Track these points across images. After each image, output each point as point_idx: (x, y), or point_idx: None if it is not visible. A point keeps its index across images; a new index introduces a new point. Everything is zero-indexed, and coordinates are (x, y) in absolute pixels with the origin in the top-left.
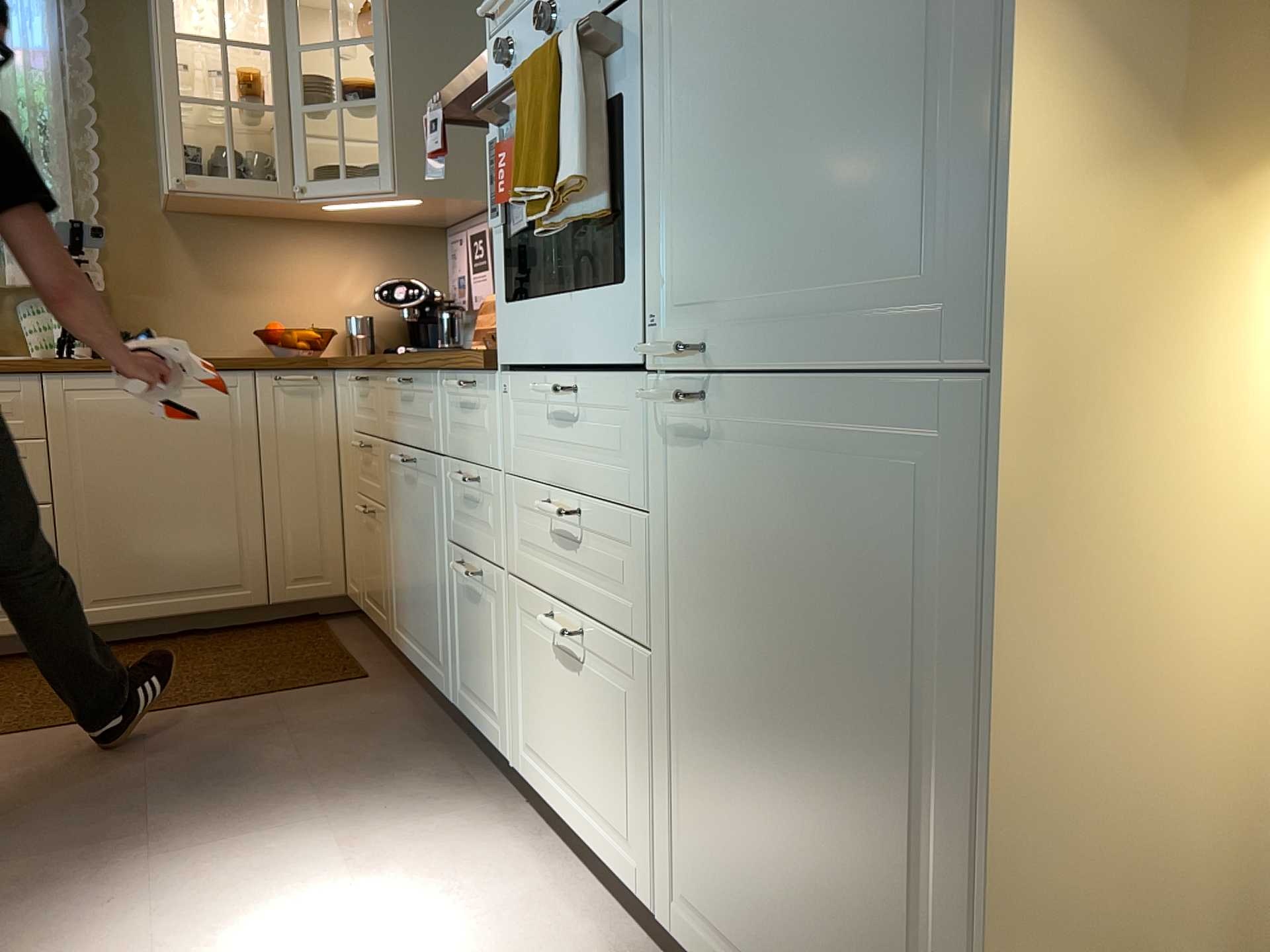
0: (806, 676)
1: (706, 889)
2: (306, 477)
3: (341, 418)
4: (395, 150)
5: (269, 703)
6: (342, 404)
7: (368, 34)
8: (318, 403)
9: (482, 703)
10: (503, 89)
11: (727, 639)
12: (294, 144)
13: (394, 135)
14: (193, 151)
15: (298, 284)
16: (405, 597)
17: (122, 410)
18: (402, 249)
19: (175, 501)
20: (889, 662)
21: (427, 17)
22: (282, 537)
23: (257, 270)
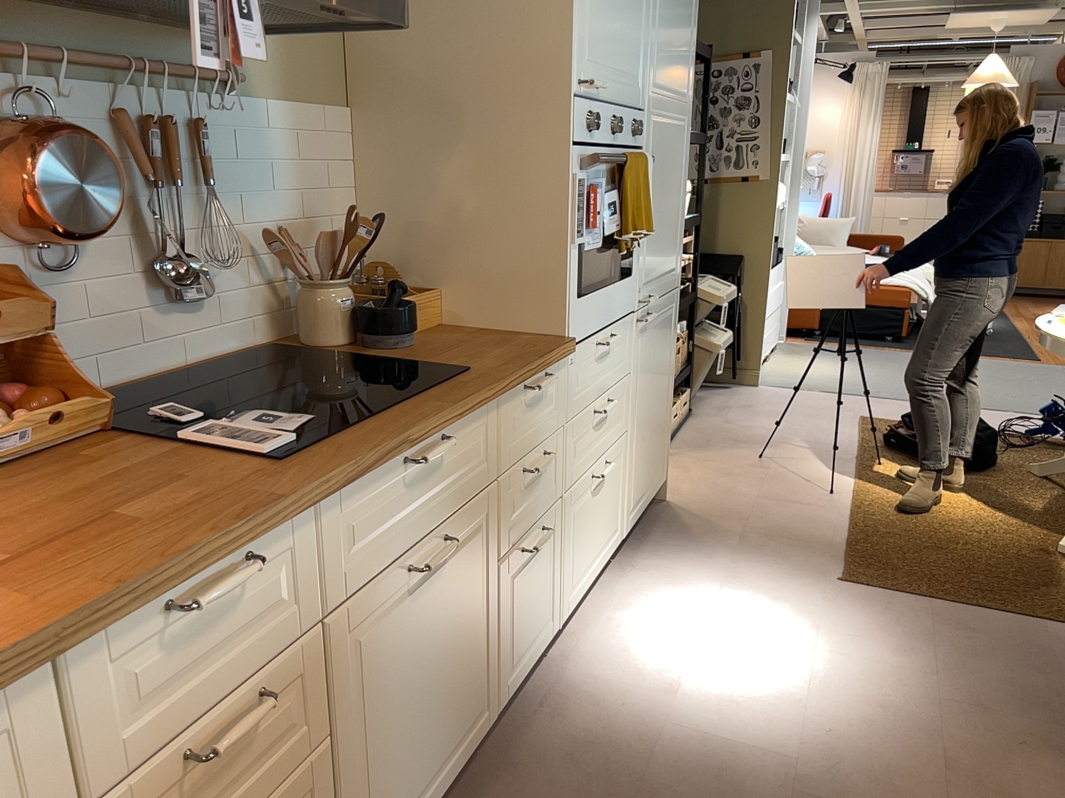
0: (657, 383)
1: (636, 492)
2: None
3: None
4: None
5: None
6: None
7: None
8: None
9: (532, 640)
10: (619, 161)
11: (645, 393)
12: None
13: None
14: None
15: None
16: (399, 772)
17: None
18: None
19: None
20: (666, 362)
21: None
22: None
23: None
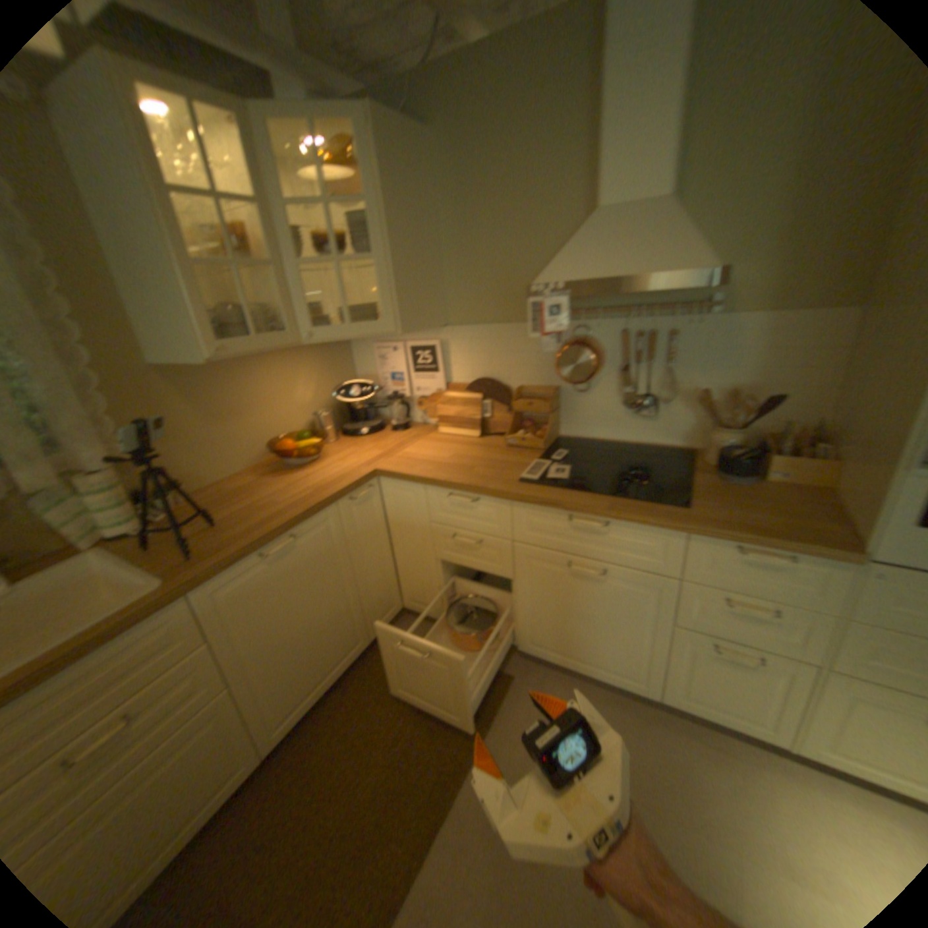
0: None
1: None
2: (377, 553)
3: (398, 509)
4: (396, 299)
5: (501, 740)
6: (403, 501)
7: (341, 188)
8: (375, 502)
9: (730, 713)
10: None
11: None
12: (295, 295)
13: (394, 286)
14: (212, 314)
15: (273, 398)
16: (559, 635)
17: (262, 581)
18: (329, 353)
19: (312, 621)
20: None
21: (399, 178)
22: (372, 599)
23: (242, 395)
